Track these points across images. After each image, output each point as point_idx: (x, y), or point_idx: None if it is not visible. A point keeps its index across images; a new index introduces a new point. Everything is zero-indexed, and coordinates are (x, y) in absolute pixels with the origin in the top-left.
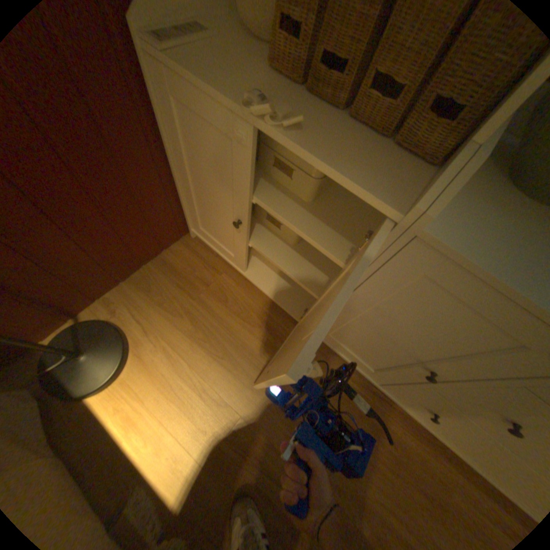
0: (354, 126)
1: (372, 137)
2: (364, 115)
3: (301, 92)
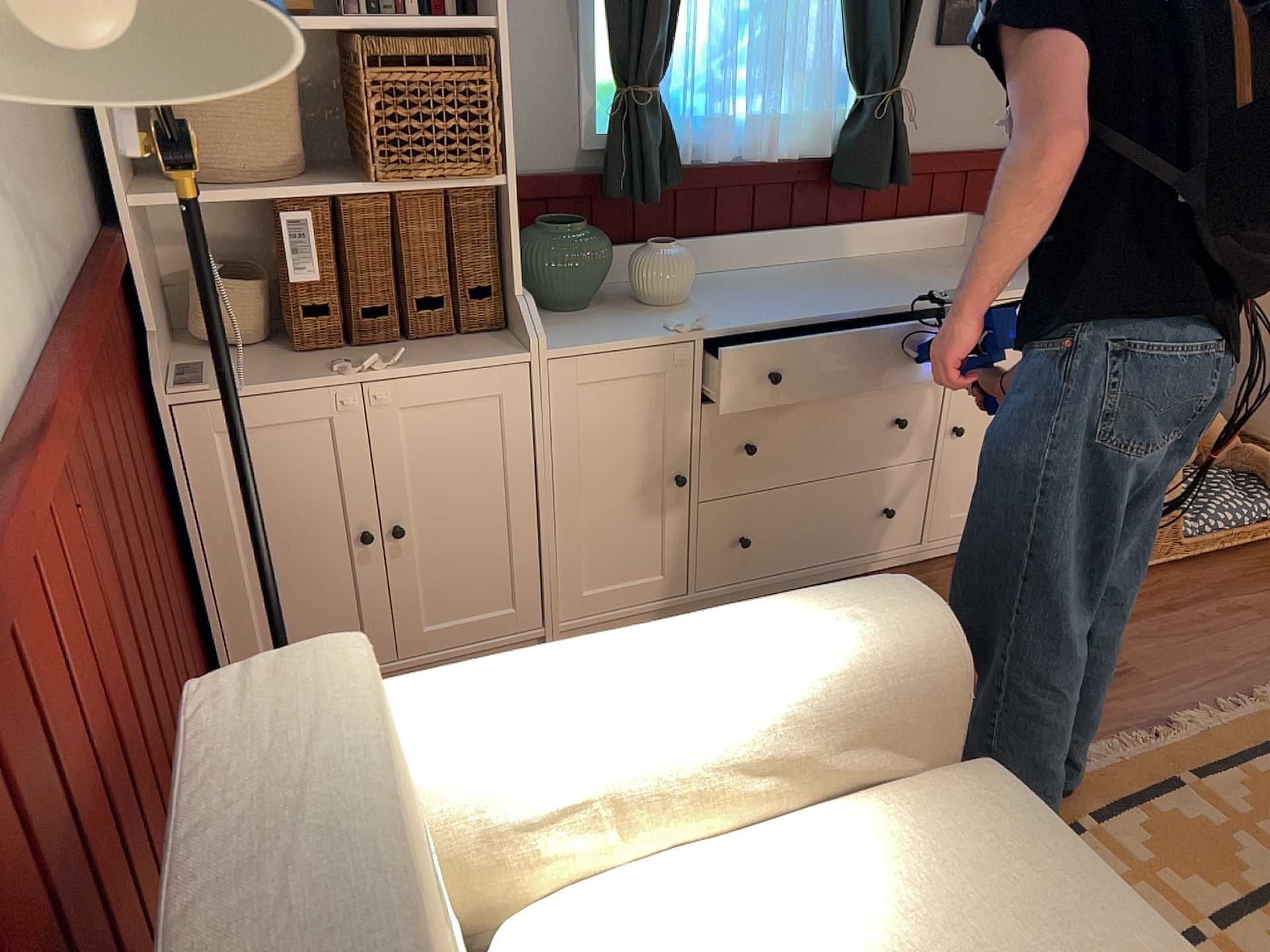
0: (422, 346)
1: (444, 344)
2: (419, 337)
3: (353, 353)
